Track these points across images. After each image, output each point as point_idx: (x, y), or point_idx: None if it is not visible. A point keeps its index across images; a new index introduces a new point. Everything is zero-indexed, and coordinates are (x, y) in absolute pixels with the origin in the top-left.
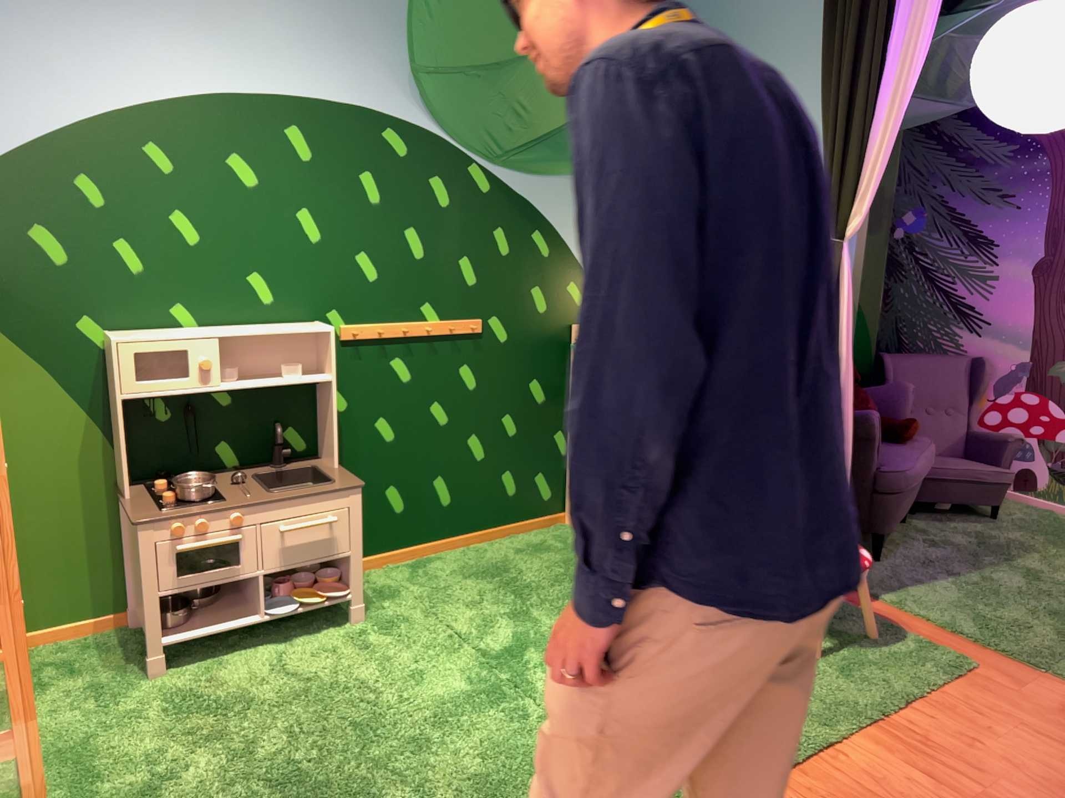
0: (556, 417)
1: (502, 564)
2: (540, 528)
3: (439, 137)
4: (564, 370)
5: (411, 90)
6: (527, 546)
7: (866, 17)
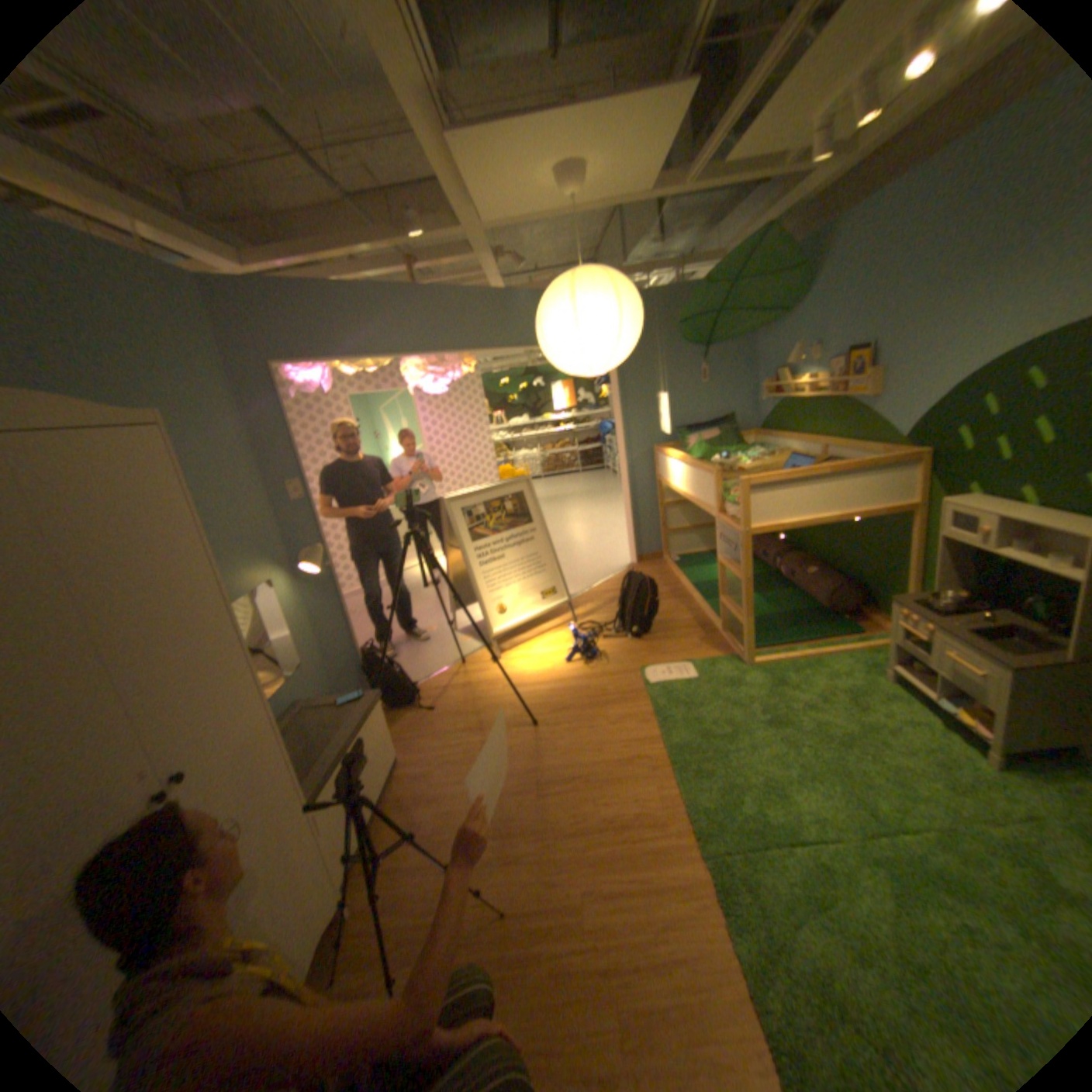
0: None
1: None
2: None
3: None
4: None
5: None
6: None
7: None
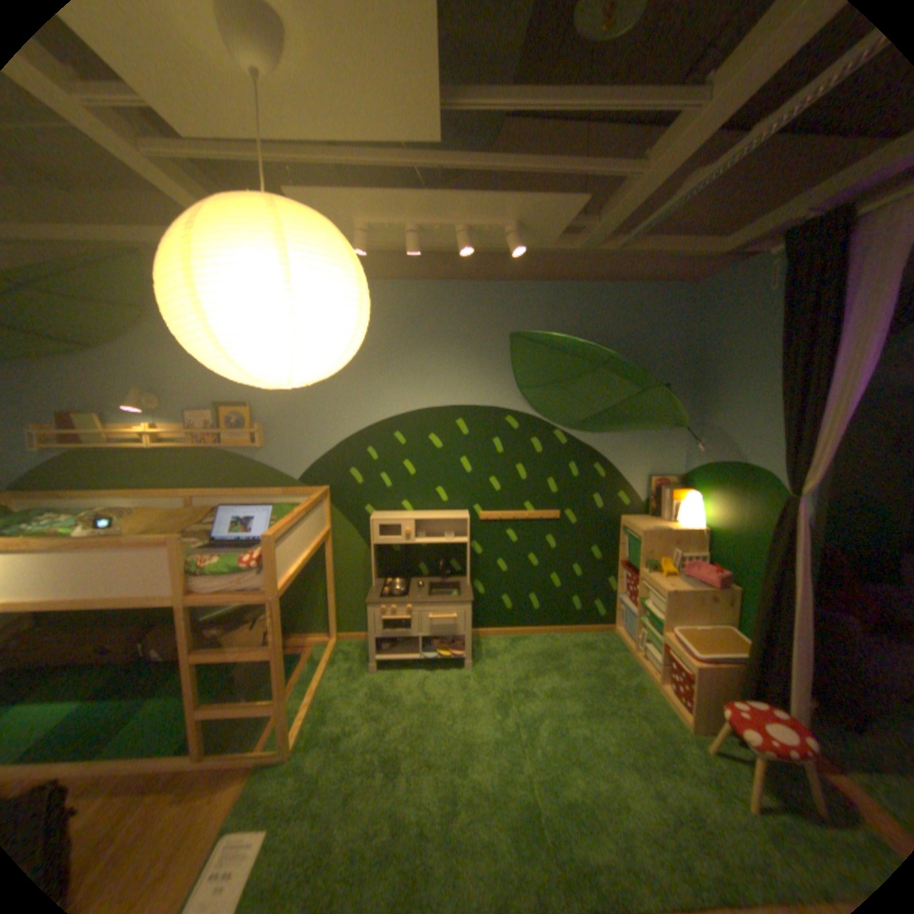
0: (608, 569)
1: (561, 653)
2: (596, 632)
3: (535, 418)
4: (614, 542)
5: (520, 396)
6: (582, 643)
7: (817, 341)
